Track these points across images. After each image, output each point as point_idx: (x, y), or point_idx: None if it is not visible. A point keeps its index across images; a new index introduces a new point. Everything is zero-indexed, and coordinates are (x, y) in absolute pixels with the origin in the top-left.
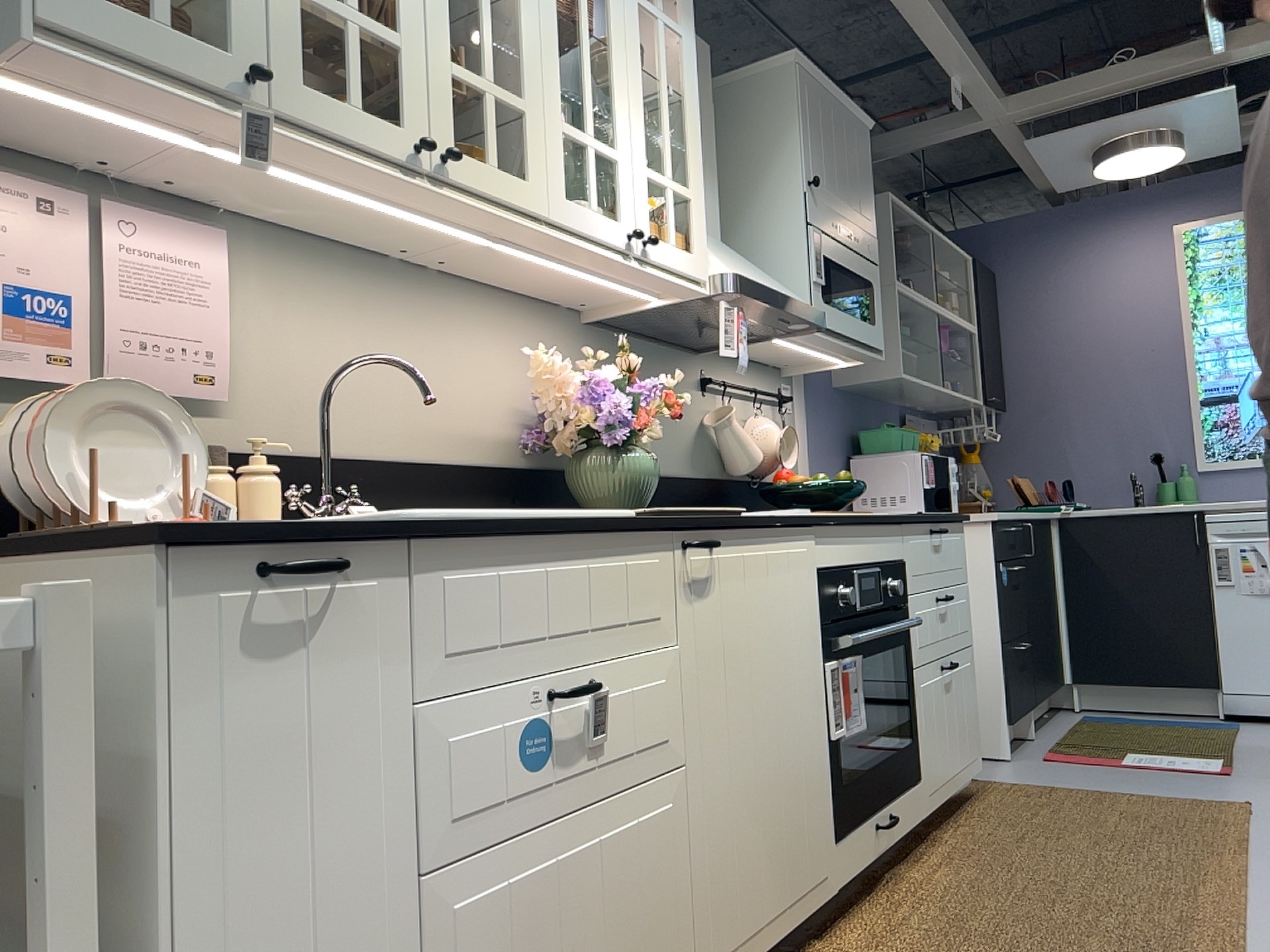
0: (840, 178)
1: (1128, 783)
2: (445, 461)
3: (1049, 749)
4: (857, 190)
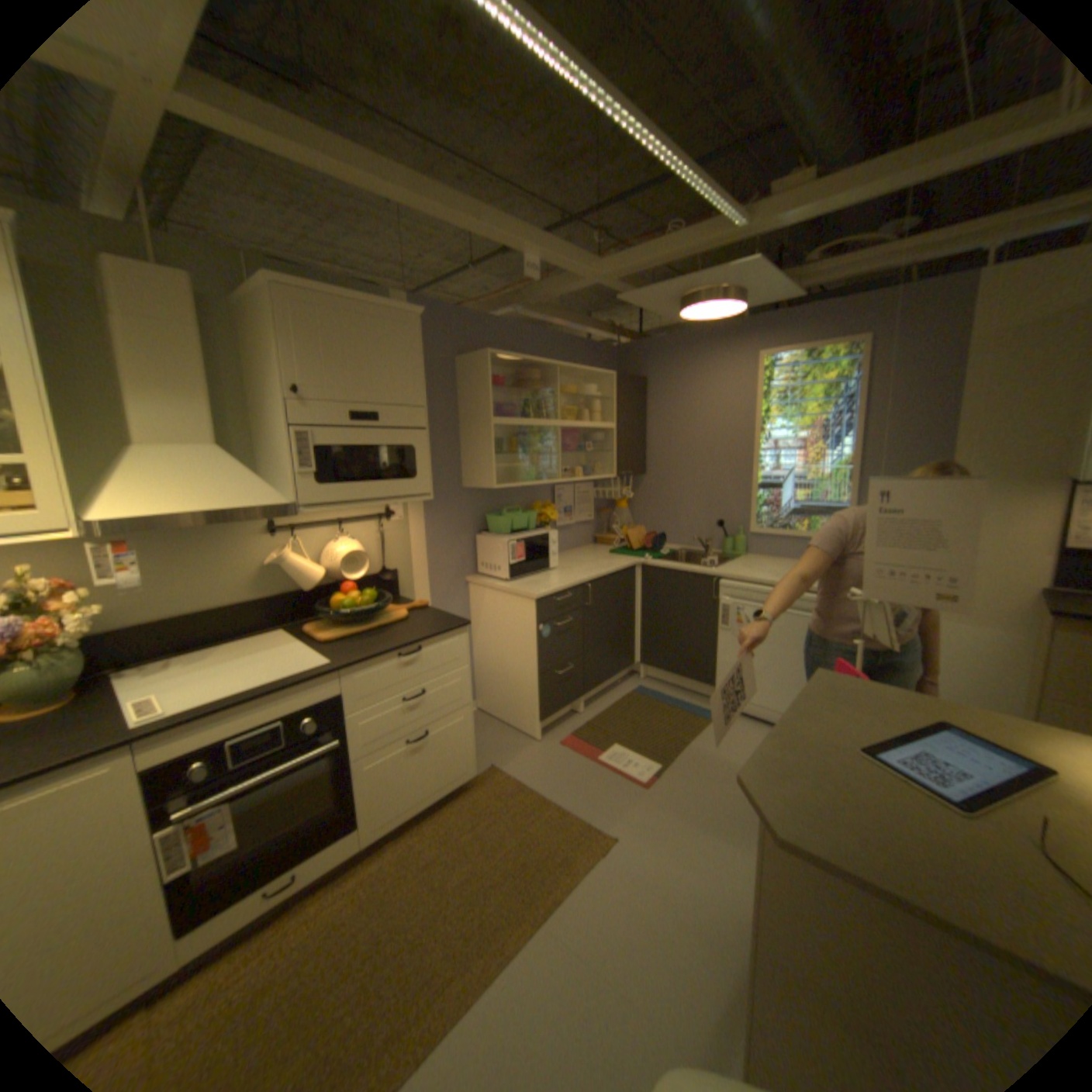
0: (354, 370)
1: (573, 791)
2: None
3: (574, 732)
4: (386, 374)
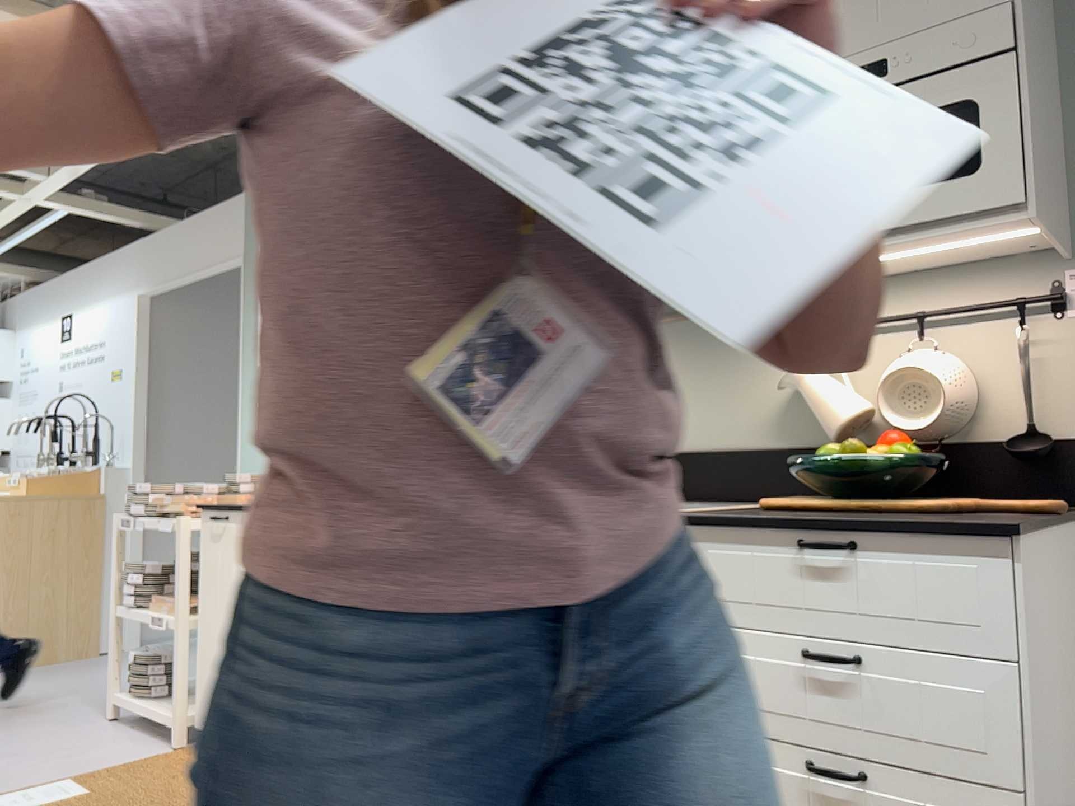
0: (836, 5)
1: None
2: None
3: None
4: None
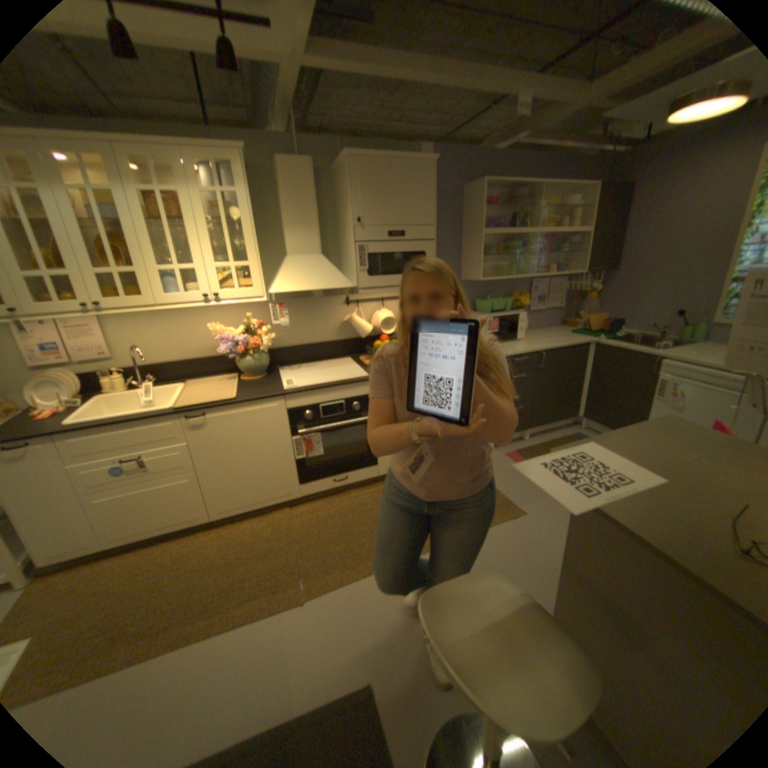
0: (392, 205)
1: (506, 482)
2: (200, 357)
3: (518, 450)
4: (411, 205)
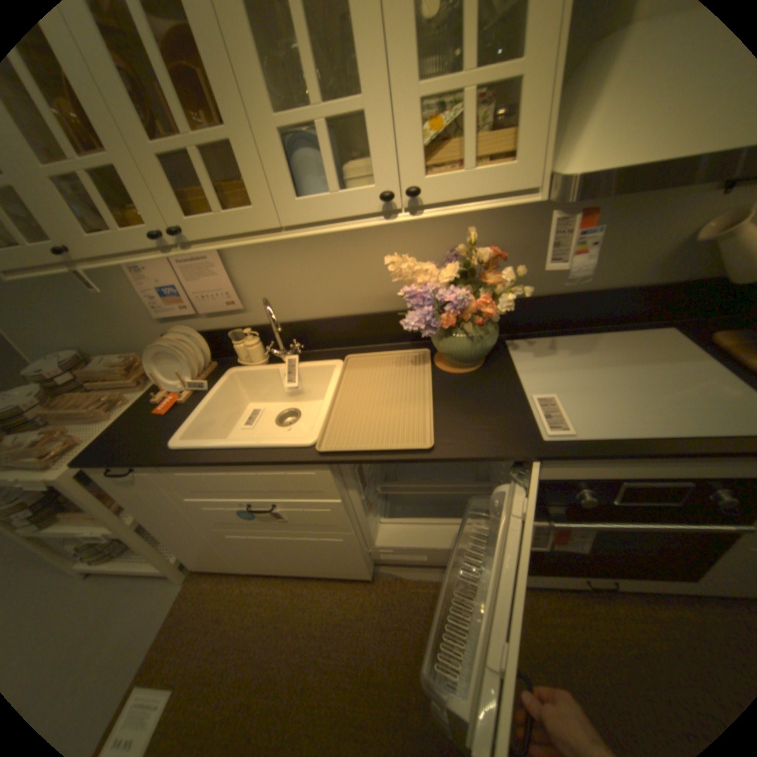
0: None
1: None
2: (367, 312)
3: None
4: None
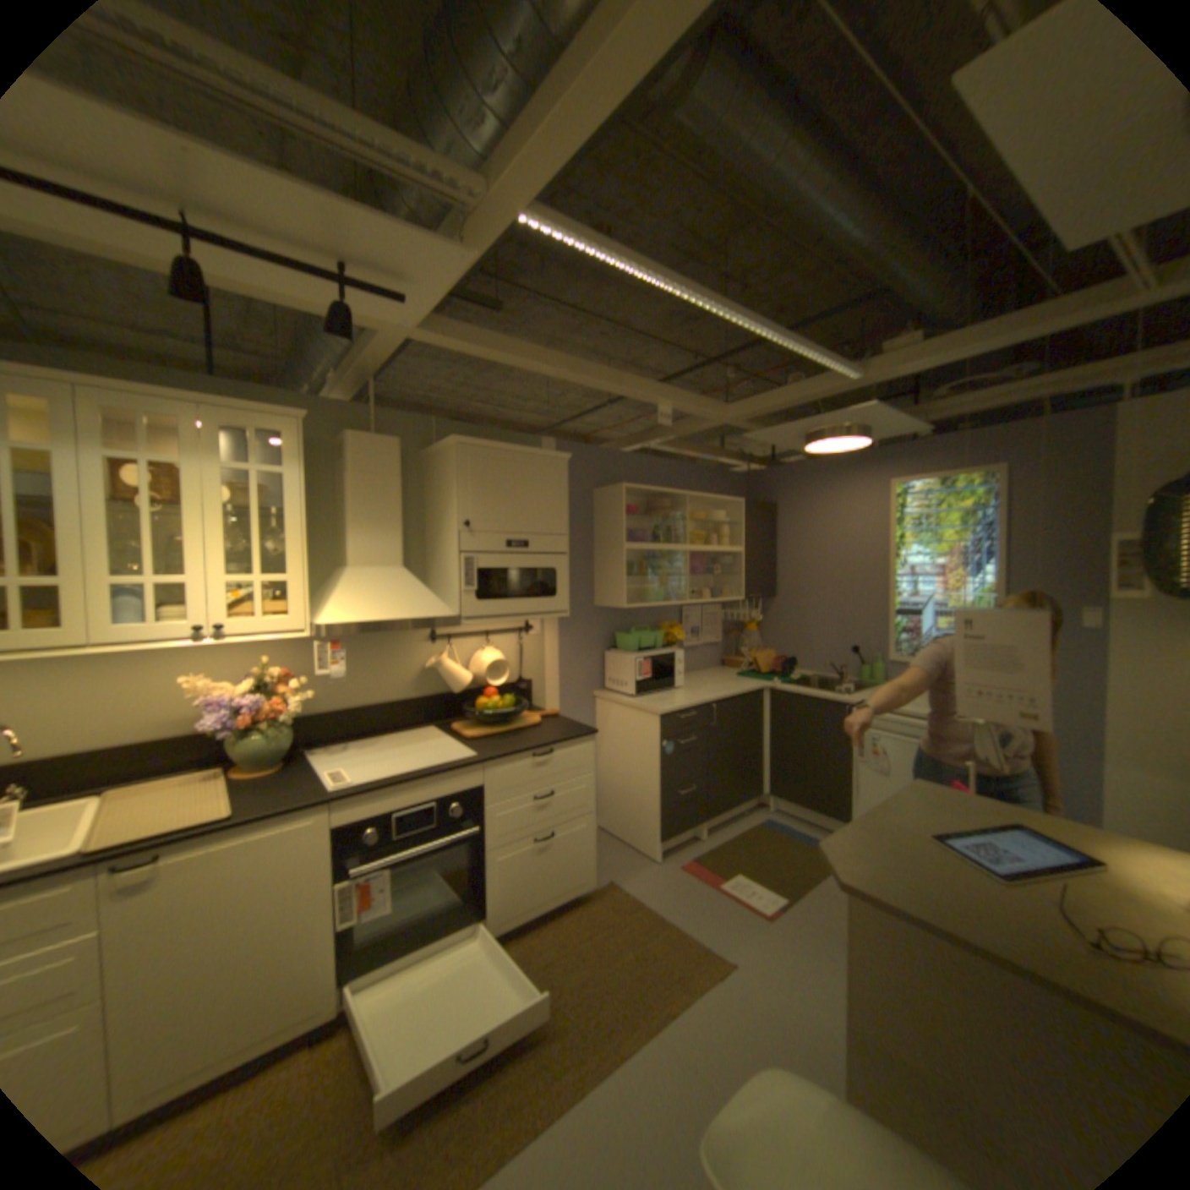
0: (513, 507)
1: (693, 915)
2: (145, 739)
3: (696, 859)
4: (538, 509)
